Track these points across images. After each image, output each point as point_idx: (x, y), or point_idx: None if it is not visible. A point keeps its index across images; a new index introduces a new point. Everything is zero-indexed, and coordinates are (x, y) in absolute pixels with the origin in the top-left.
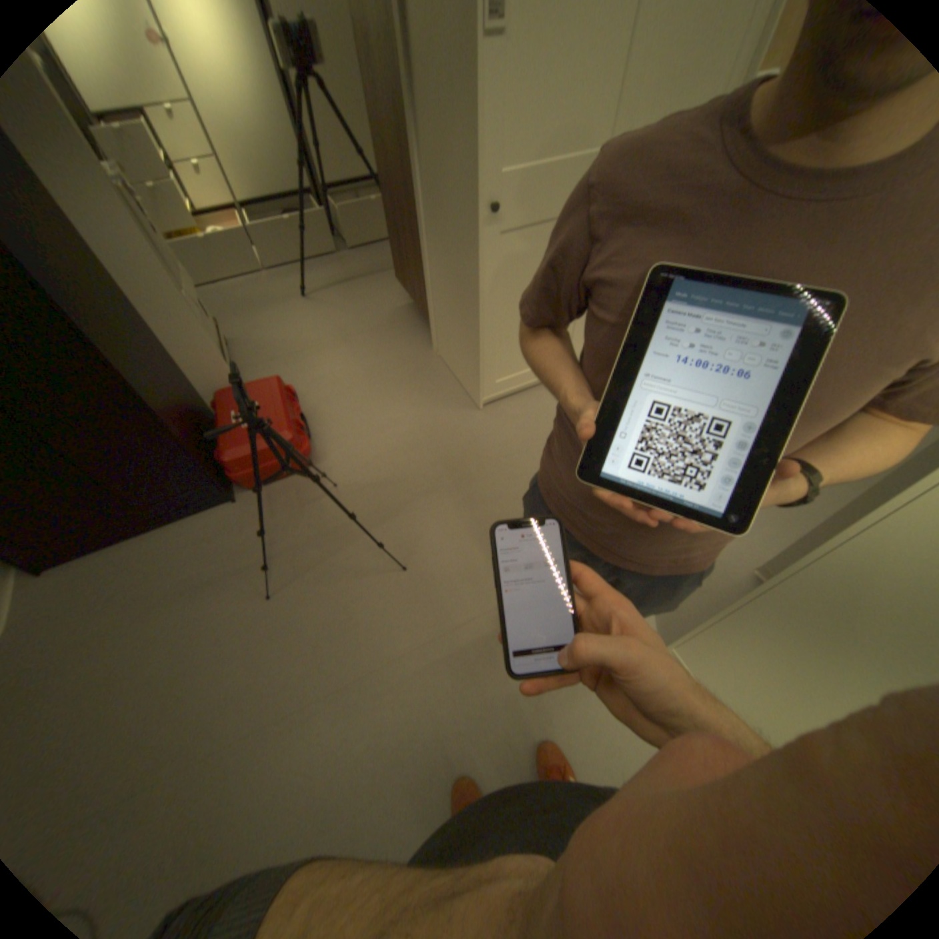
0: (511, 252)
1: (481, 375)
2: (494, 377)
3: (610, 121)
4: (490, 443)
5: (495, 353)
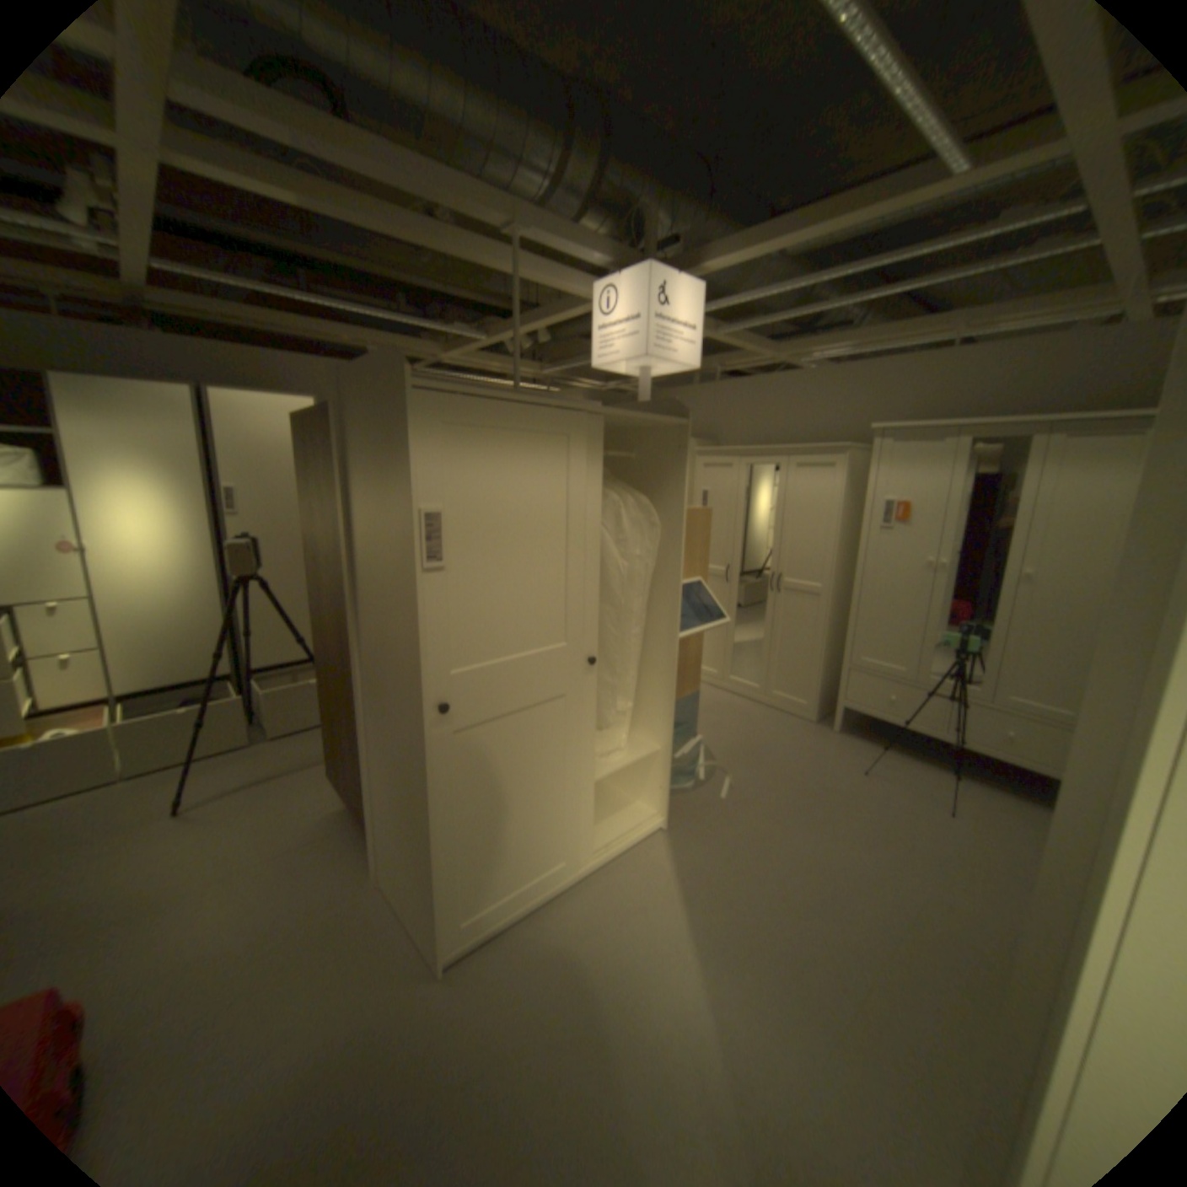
0: (468, 751)
1: (435, 921)
2: (457, 920)
3: (560, 626)
4: (450, 1053)
5: (454, 883)
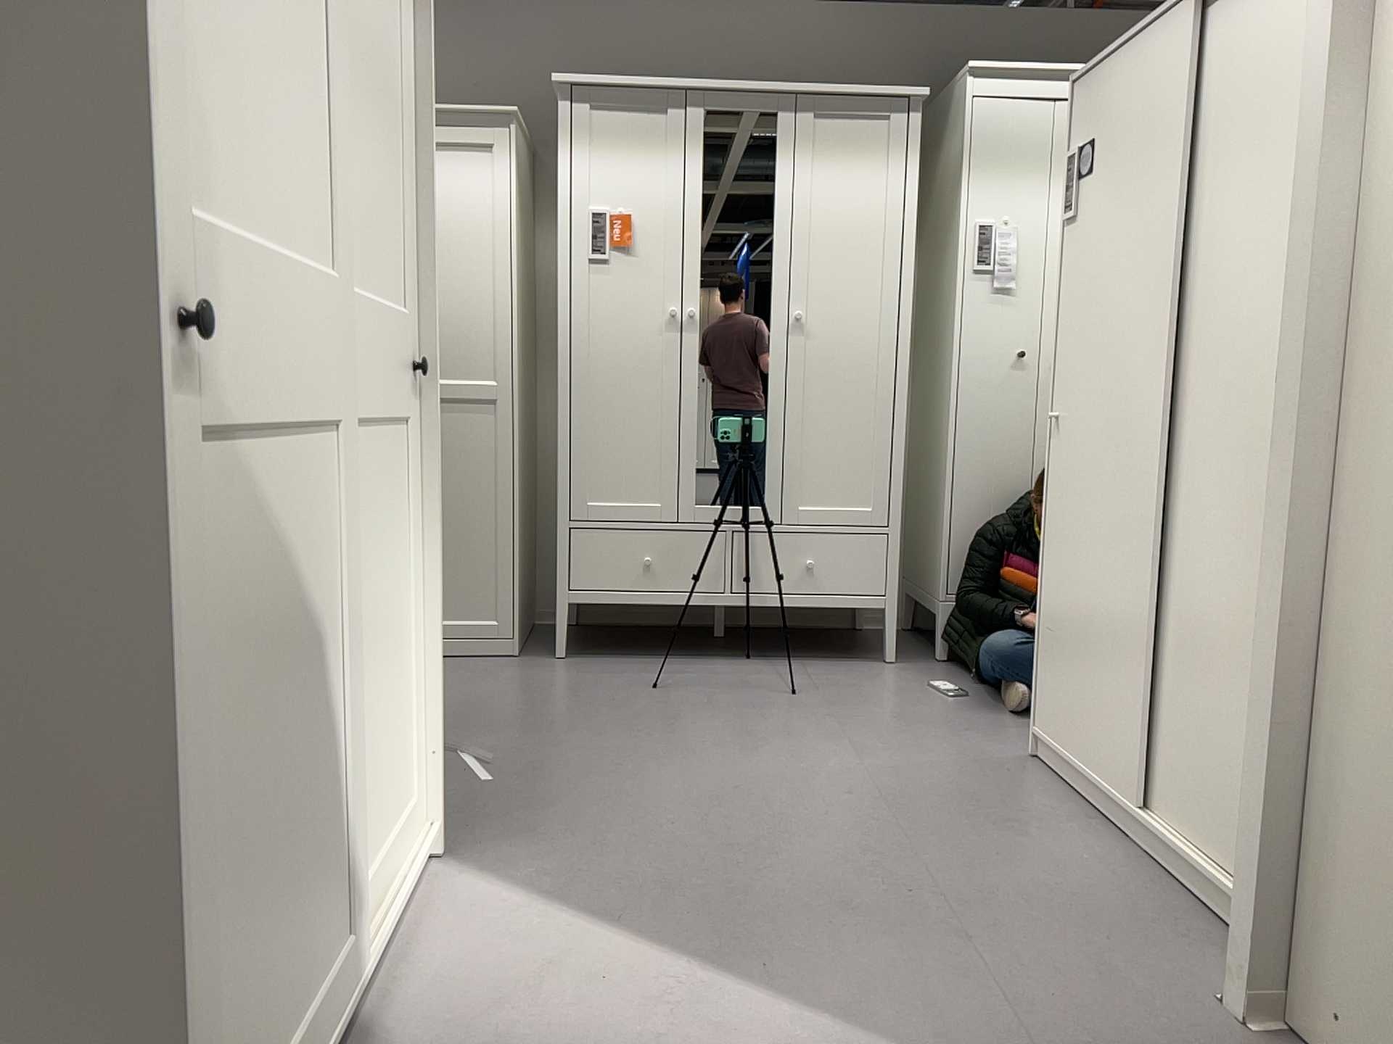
0: (199, 538)
1: None
2: None
3: (315, 222)
4: None
5: (194, 1036)
